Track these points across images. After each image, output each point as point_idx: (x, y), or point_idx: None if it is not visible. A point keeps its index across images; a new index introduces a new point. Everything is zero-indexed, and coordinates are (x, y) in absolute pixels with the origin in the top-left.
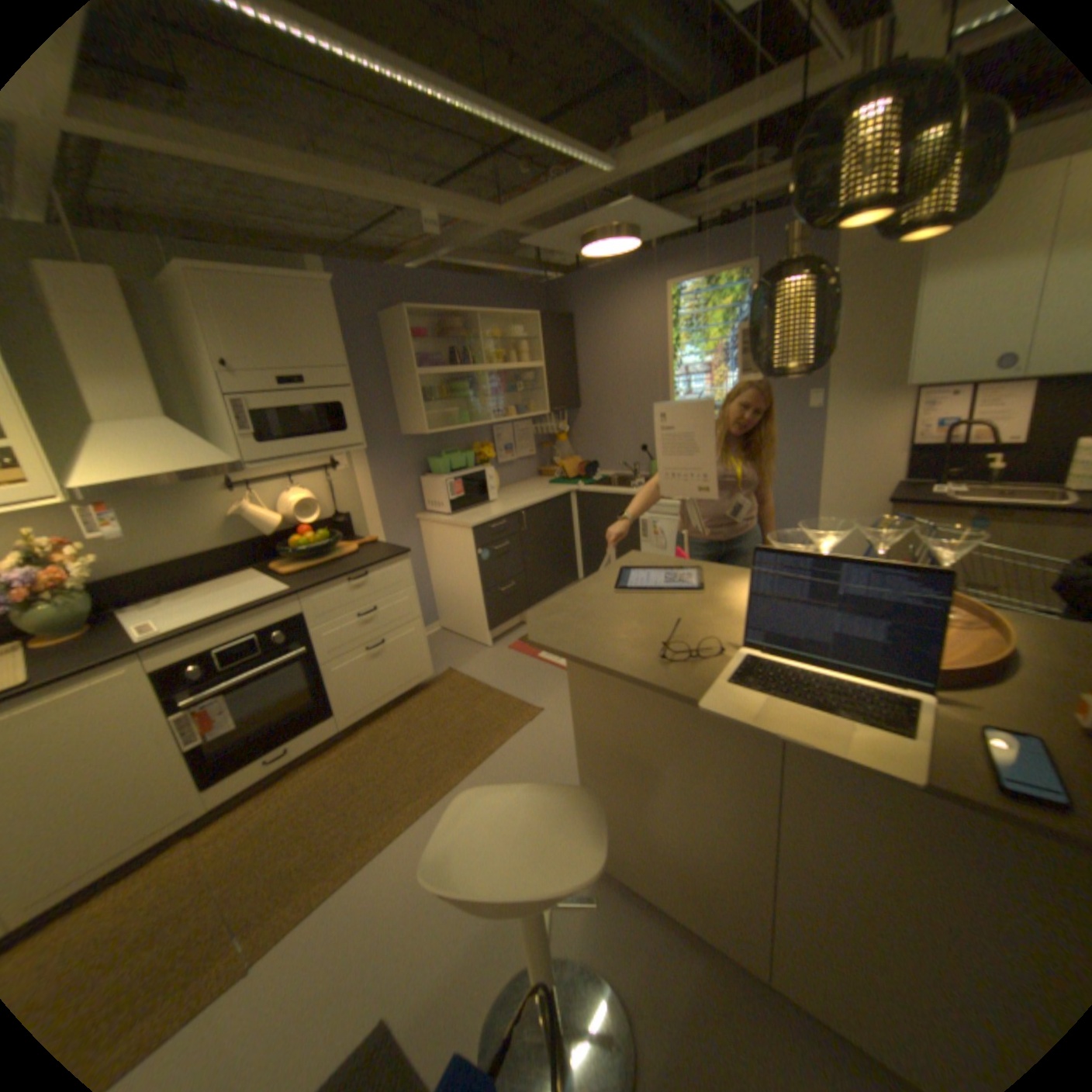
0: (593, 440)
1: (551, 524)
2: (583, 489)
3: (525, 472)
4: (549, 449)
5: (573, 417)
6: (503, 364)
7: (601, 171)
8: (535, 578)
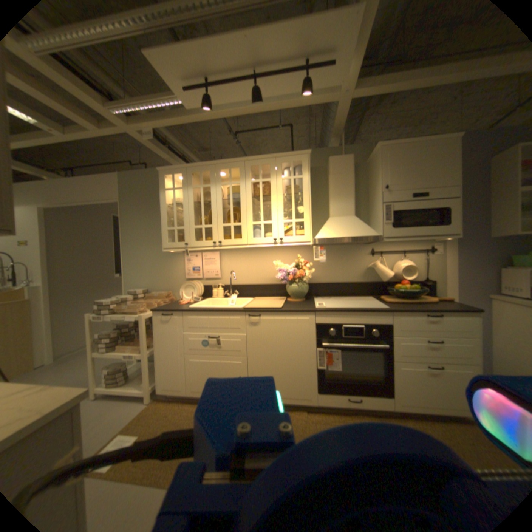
0: None
1: None
2: None
3: None
4: None
5: None
6: None
7: None
8: None
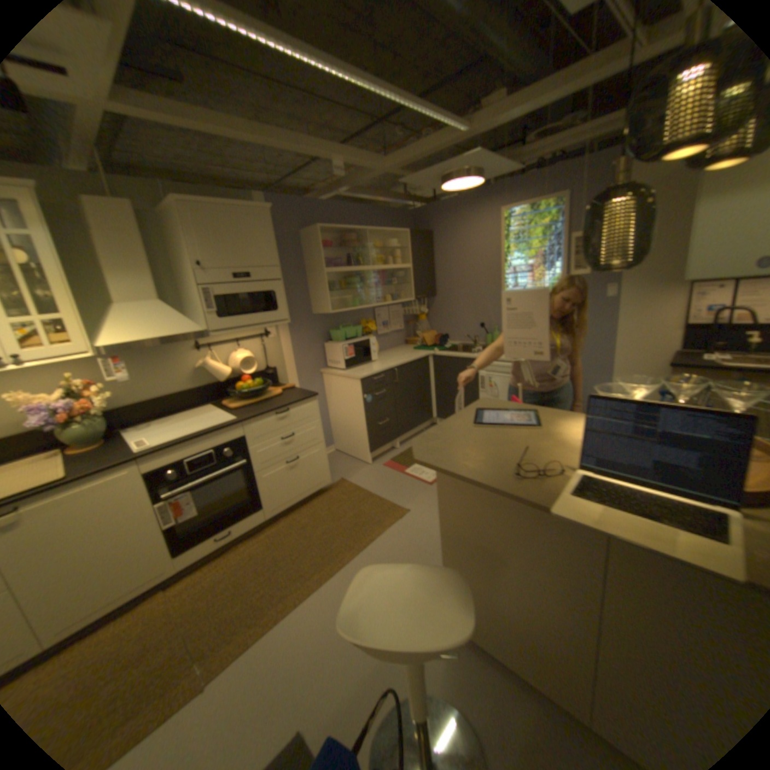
0: (444, 319)
1: (415, 378)
2: (438, 354)
3: (396, 341)
4: (413, 325)
5: (430, 303)
6: (383, 265)
7: (459, 131)
8: (402, 416)
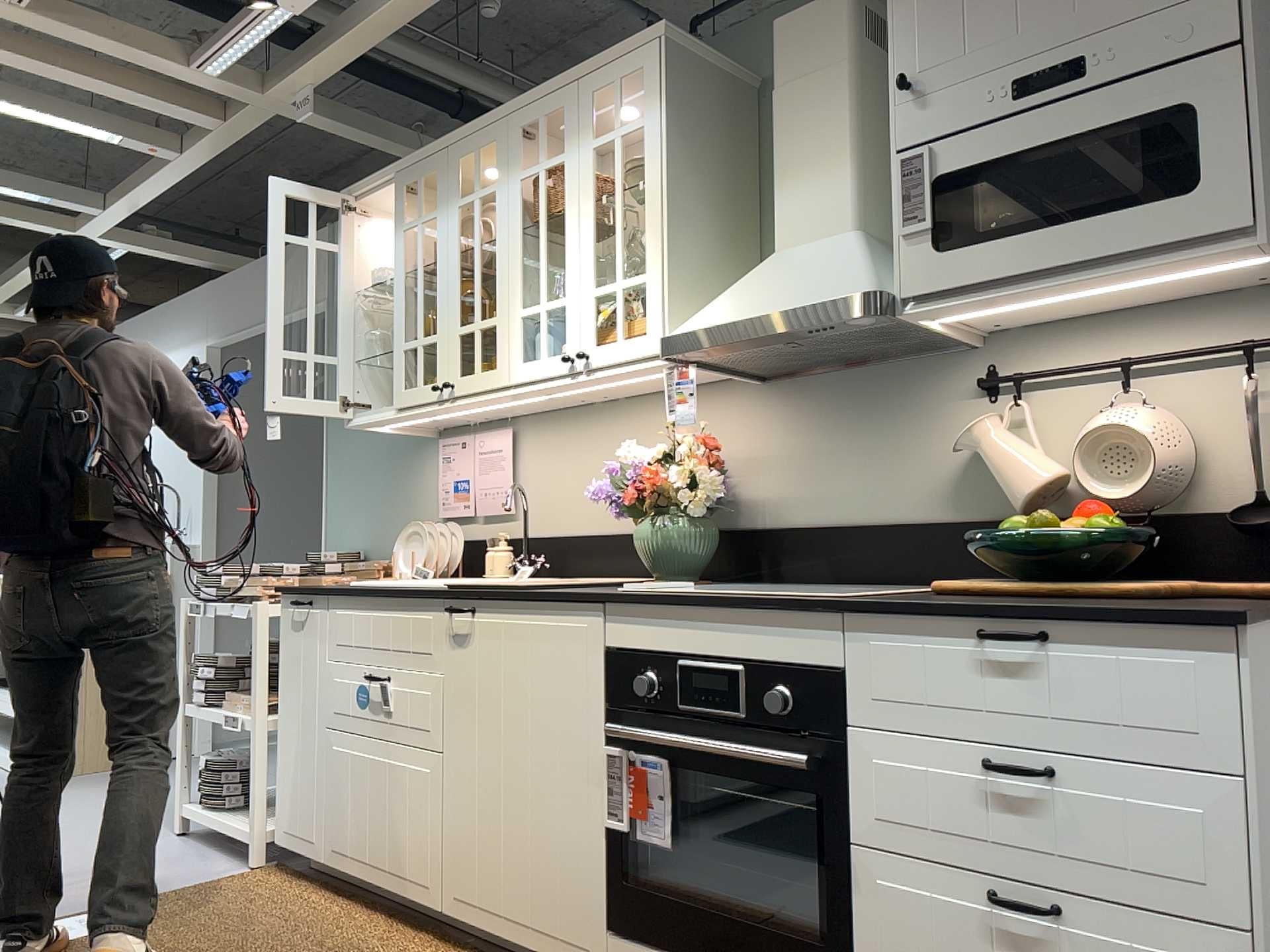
0: None
1: None
2: None
3: None
4: None
5: None
6: None
7: None
8: None
